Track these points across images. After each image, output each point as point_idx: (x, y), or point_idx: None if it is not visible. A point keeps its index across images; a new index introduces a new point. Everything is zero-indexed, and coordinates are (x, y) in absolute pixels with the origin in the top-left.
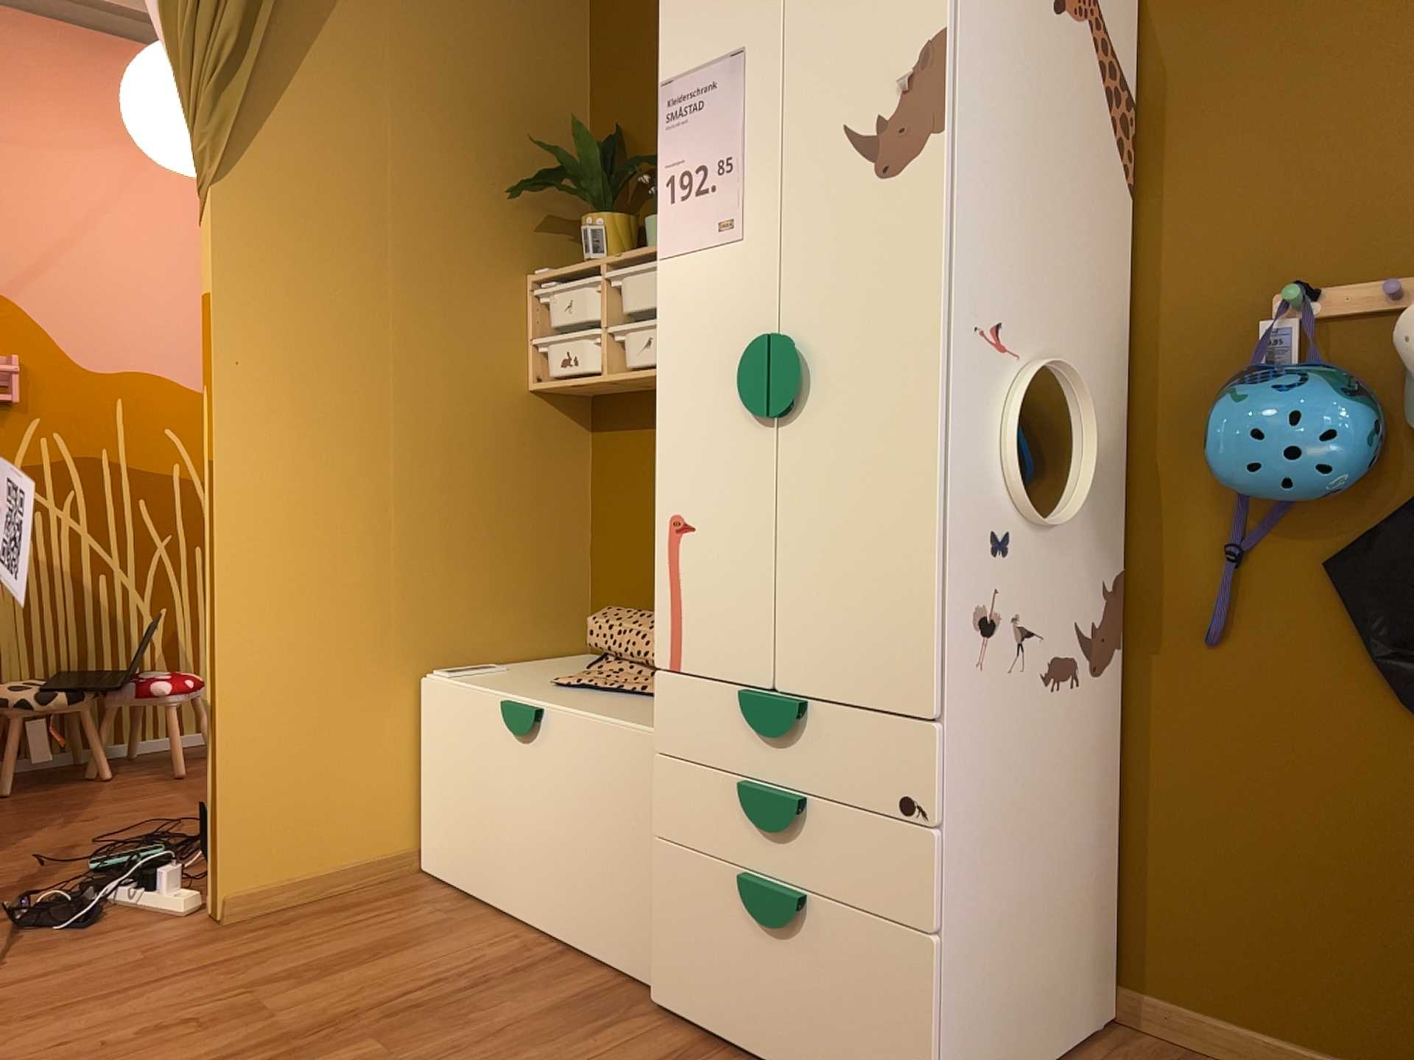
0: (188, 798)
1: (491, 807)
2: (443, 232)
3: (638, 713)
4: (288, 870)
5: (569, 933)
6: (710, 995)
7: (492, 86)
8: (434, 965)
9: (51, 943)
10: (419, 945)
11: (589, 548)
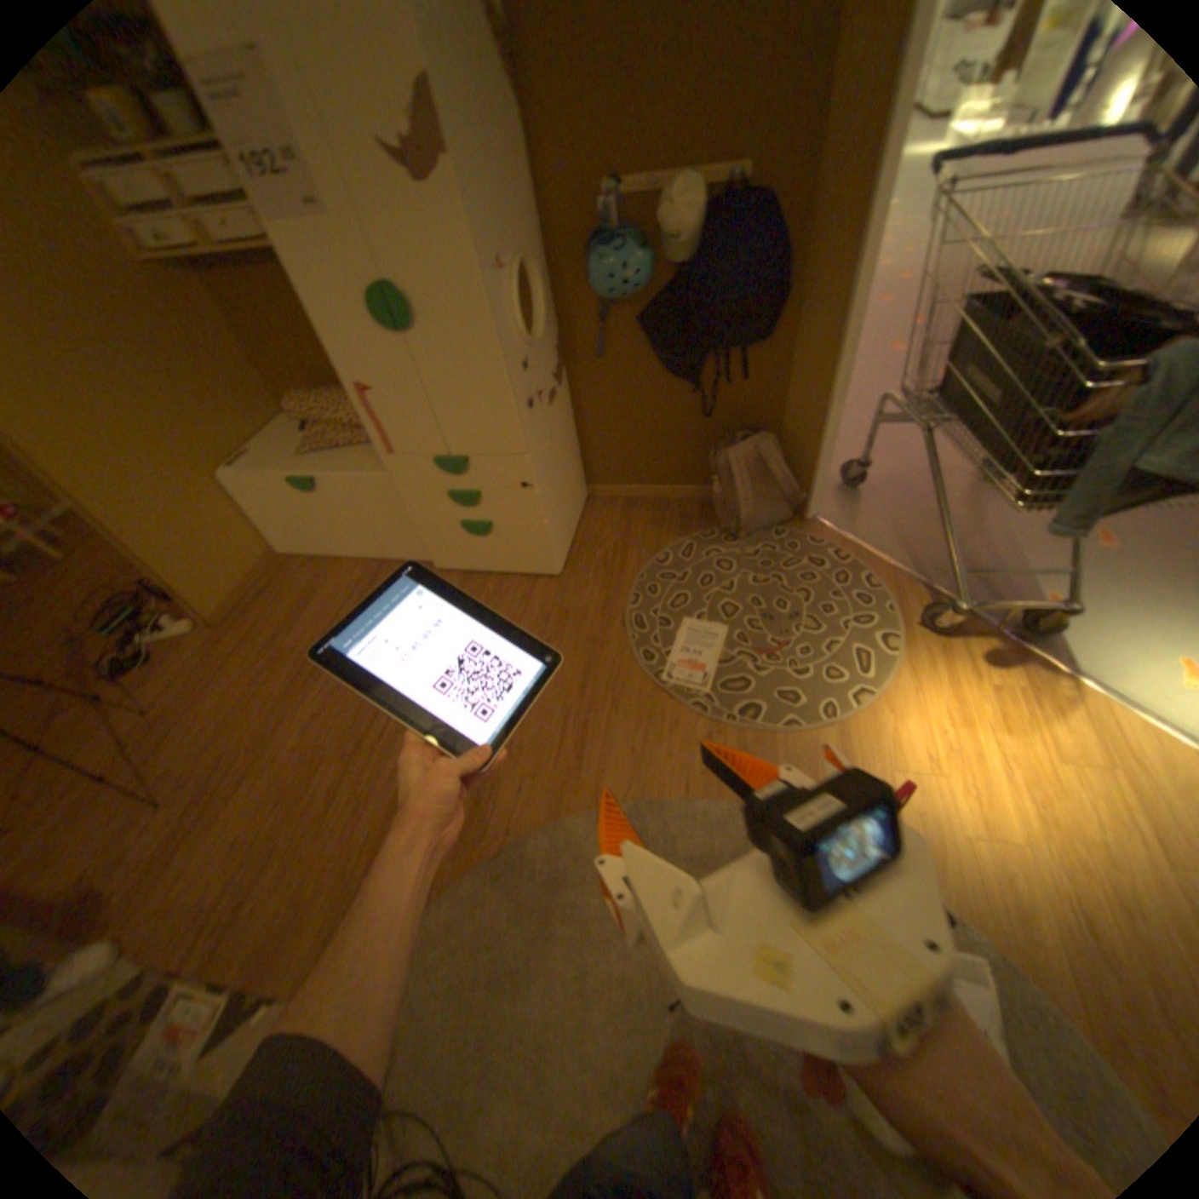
0: (89, 575)
1: (305, 524)
2: None
3: (362, 464)
4: (223, 593)
5: (378, 558)
6: (460, 562)
7: None
8: (334, 598)
9: (143, 681)
10: (317, 592)
11: (241, 355)
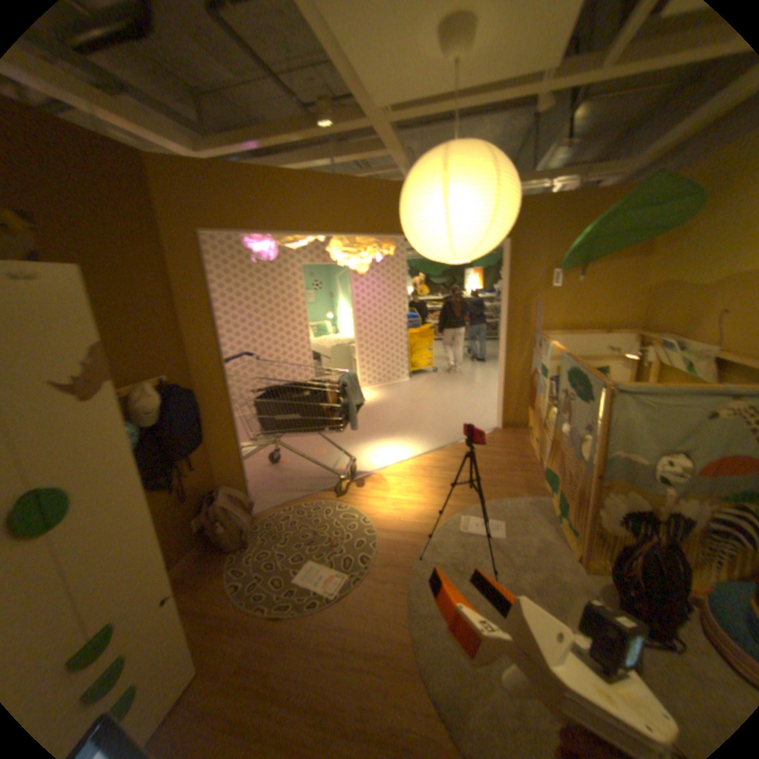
0: None
1: None
2: None
3: None
4: None
5: None
6: None
7: None
8: None
9: None
10: None
11: None
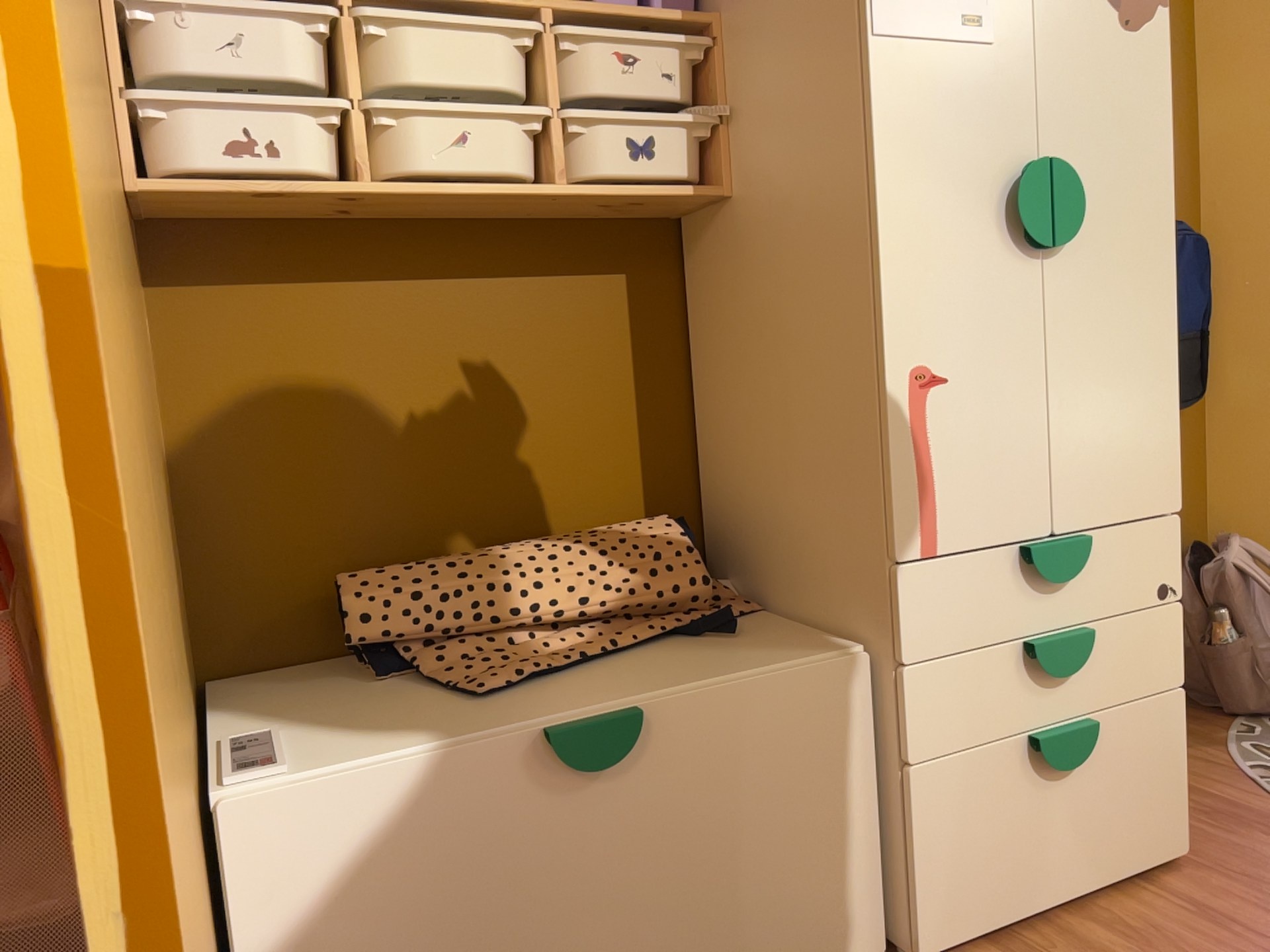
0: None
1: (513, 933)
2: None
3: (721, 657)
4: None
5: None
6: (998, 888)
7: None
8: None
9: None
10: None
11: (174, 498)
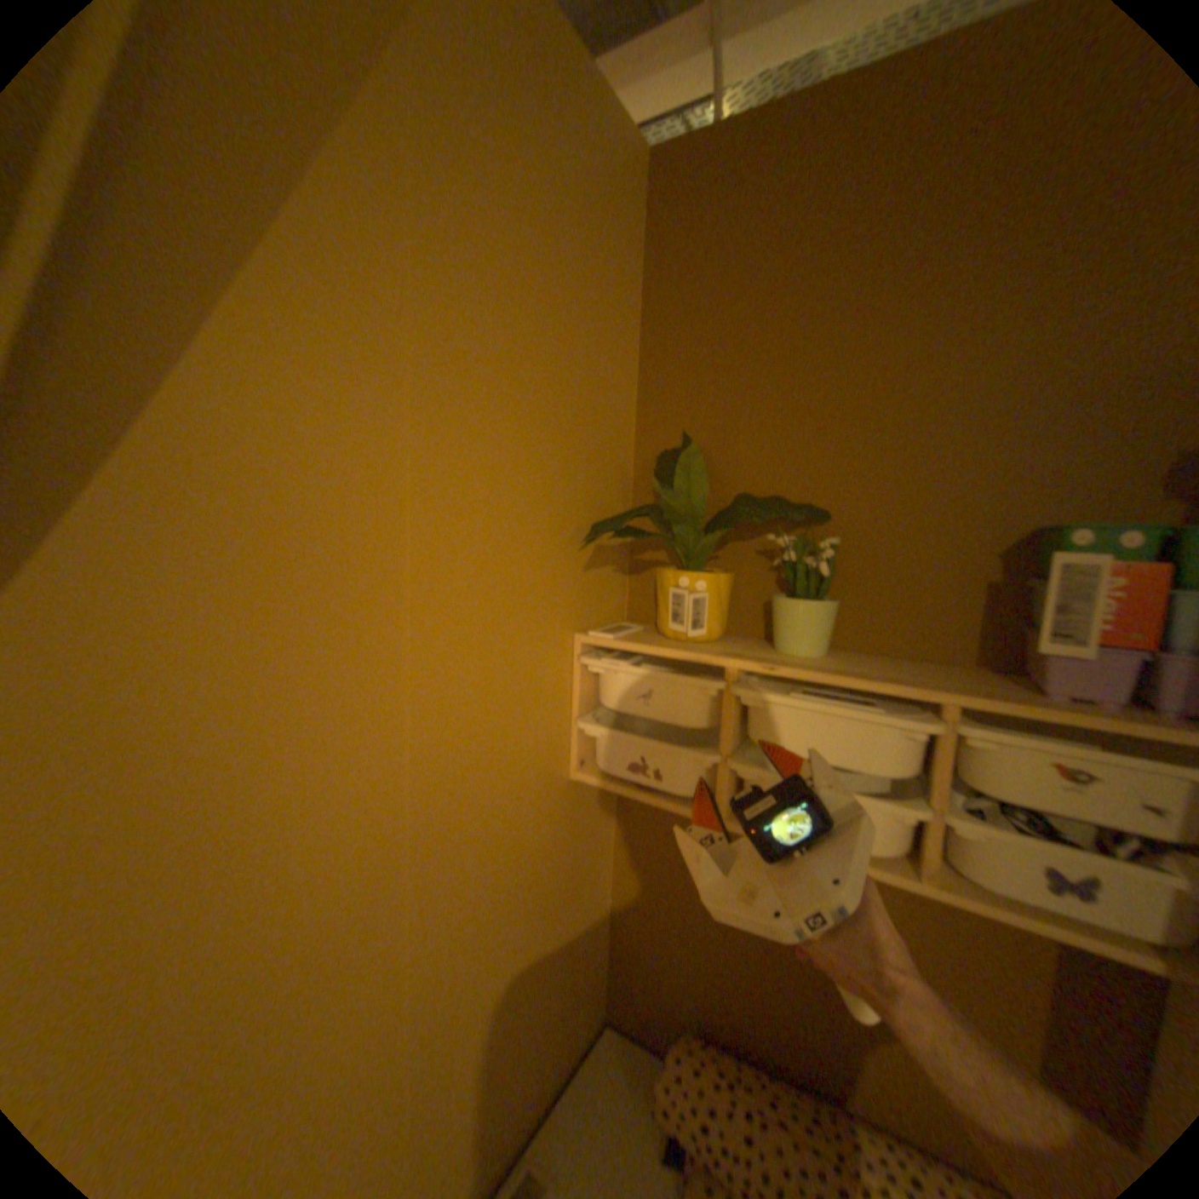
0: None
1: None
2: (486, 607)
3: None
4: None
5: None
6: None
7: (549, 363)
8: None
9: None
10: None
11: (611, 910)
